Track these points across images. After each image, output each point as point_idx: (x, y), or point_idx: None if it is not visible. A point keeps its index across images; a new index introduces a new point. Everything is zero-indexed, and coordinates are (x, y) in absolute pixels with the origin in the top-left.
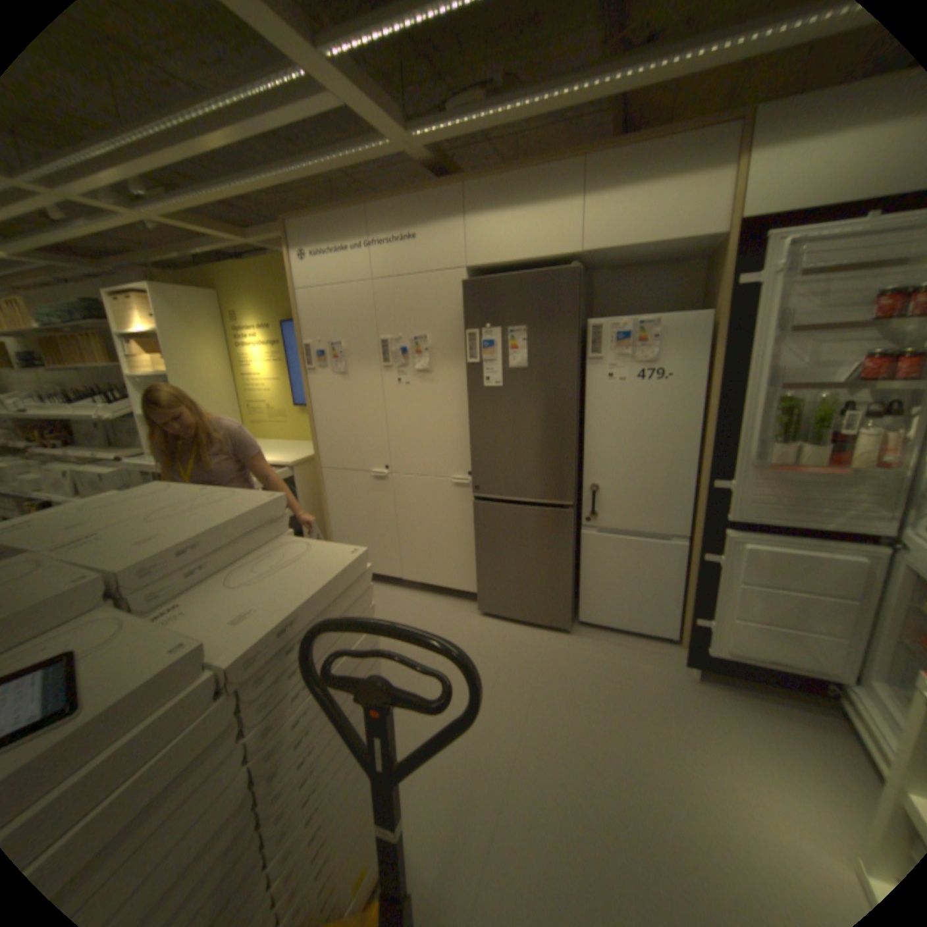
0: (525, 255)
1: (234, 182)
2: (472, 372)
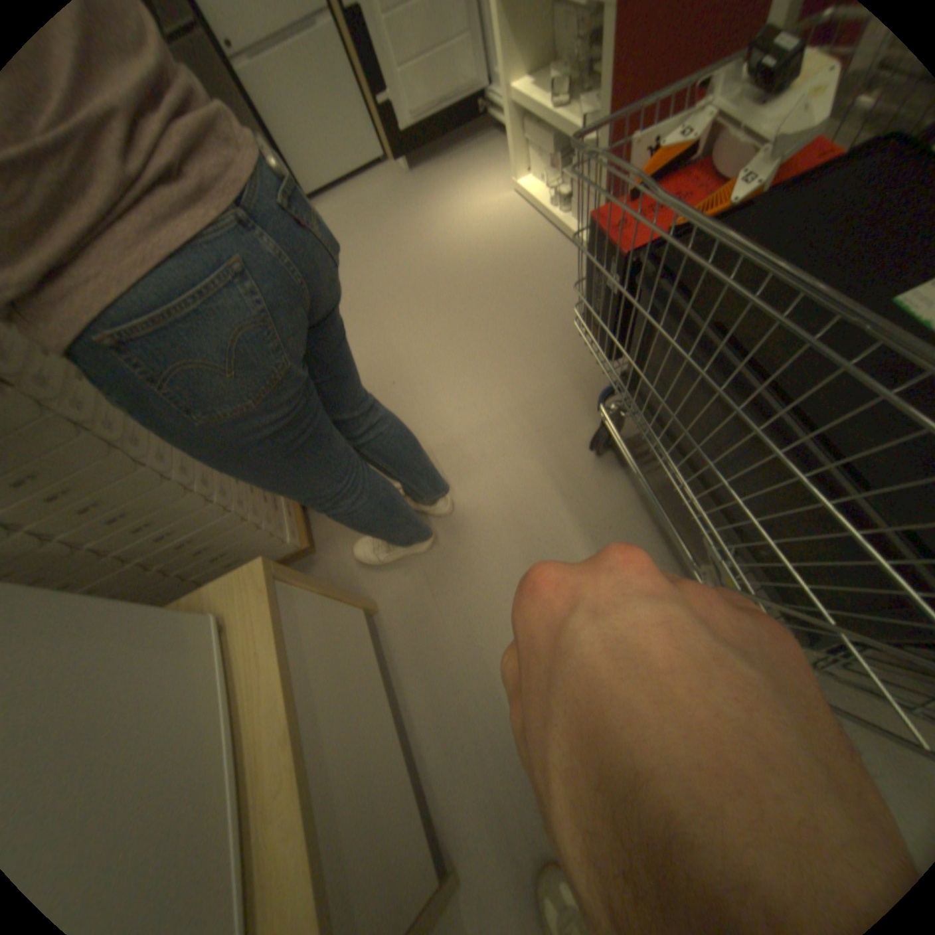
0: None
1: None
2: None
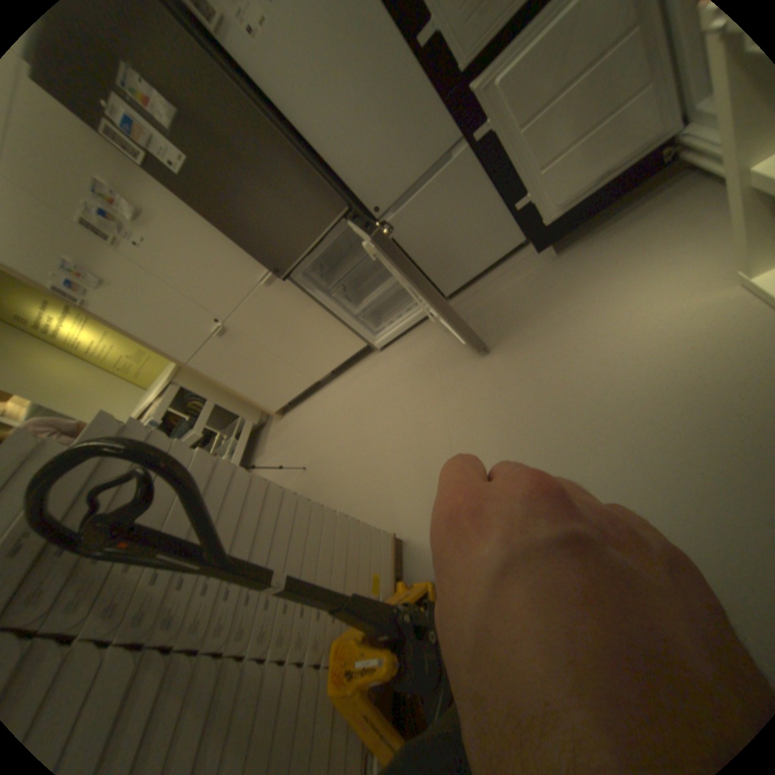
0: None
1: None
2: (154, 172)
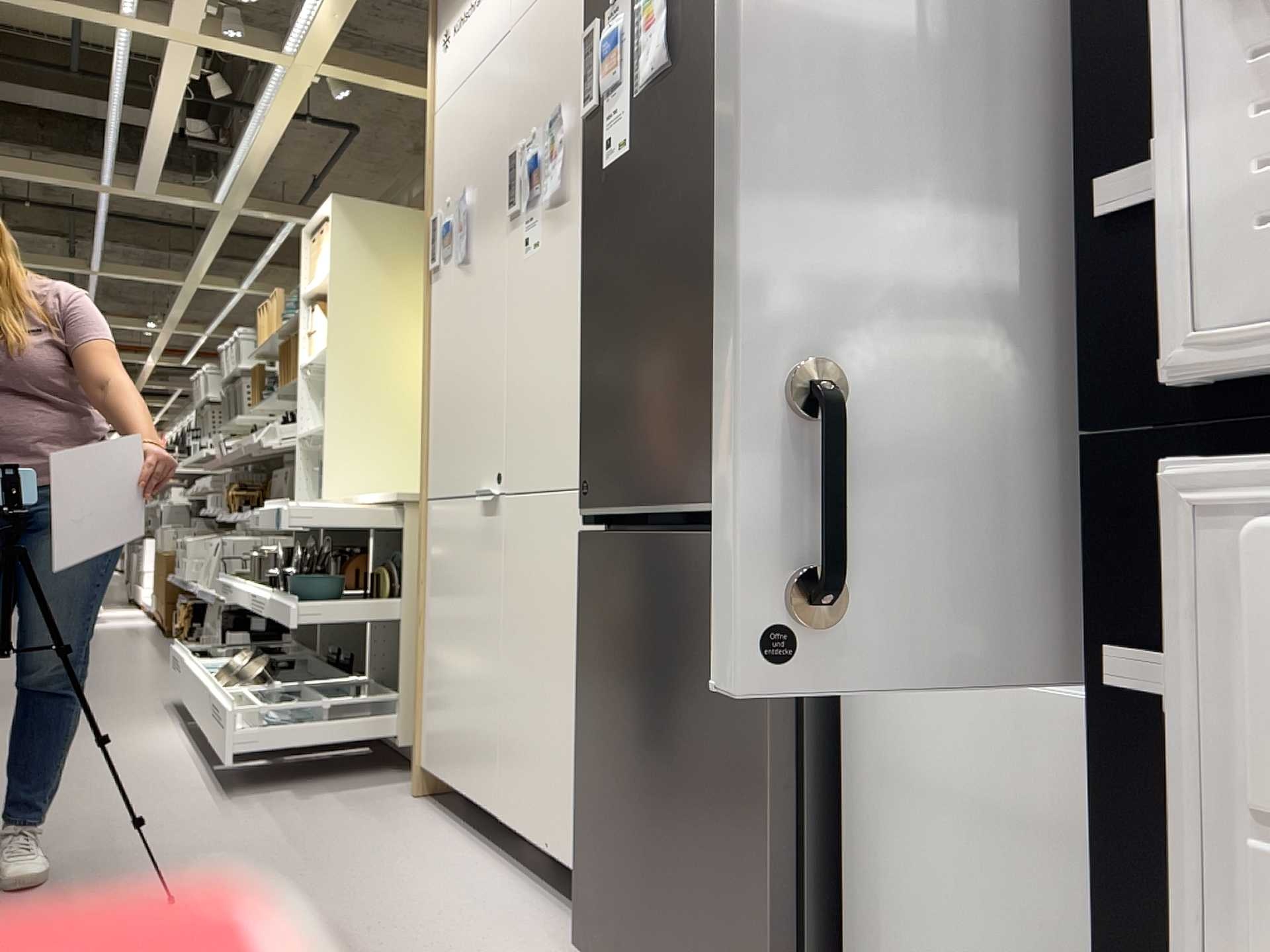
0: None
1: None
2: (588, 140)
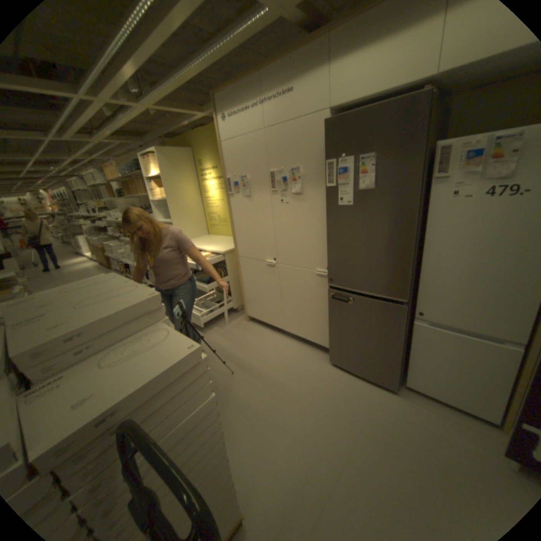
0: (379, 88)
1: (179, 72)
2: (329, 193)
